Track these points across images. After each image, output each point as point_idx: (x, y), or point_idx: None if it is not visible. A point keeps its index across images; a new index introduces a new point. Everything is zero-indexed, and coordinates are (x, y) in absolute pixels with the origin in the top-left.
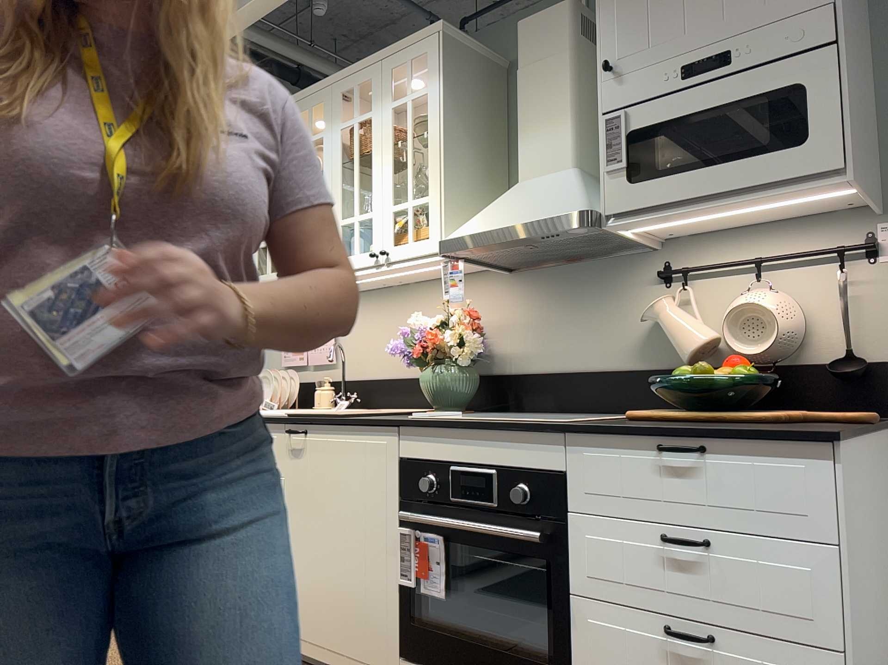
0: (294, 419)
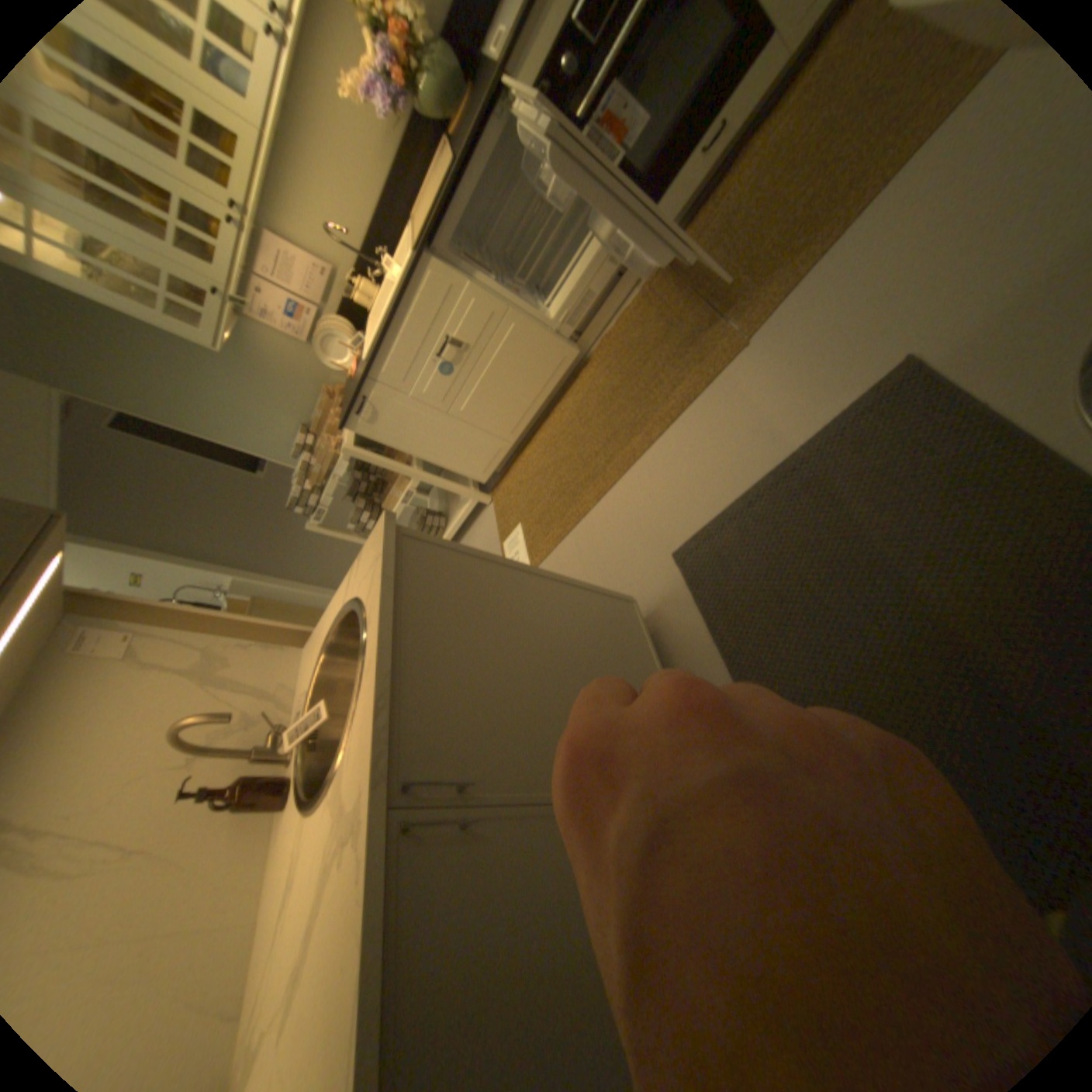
0: (428, 230)
